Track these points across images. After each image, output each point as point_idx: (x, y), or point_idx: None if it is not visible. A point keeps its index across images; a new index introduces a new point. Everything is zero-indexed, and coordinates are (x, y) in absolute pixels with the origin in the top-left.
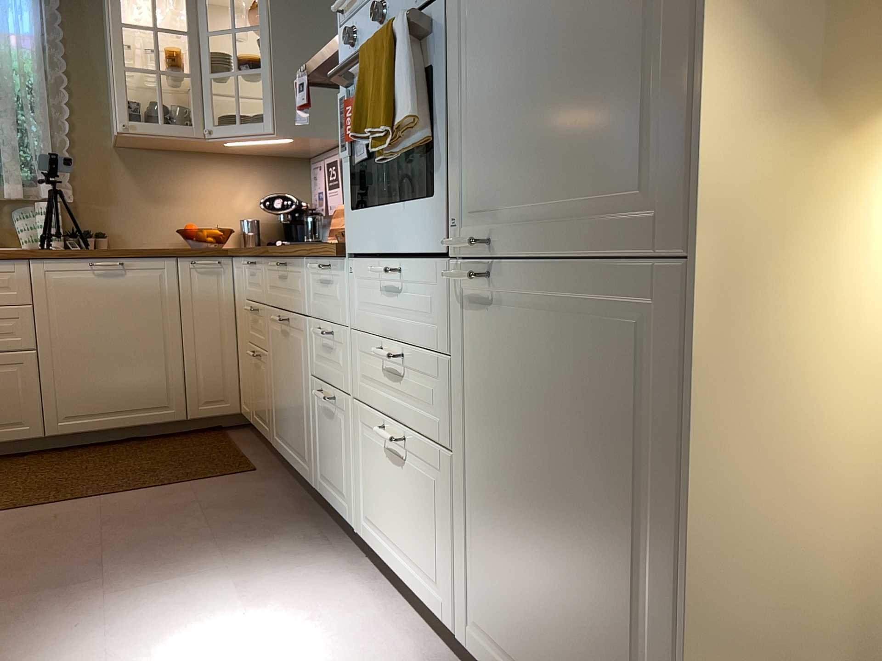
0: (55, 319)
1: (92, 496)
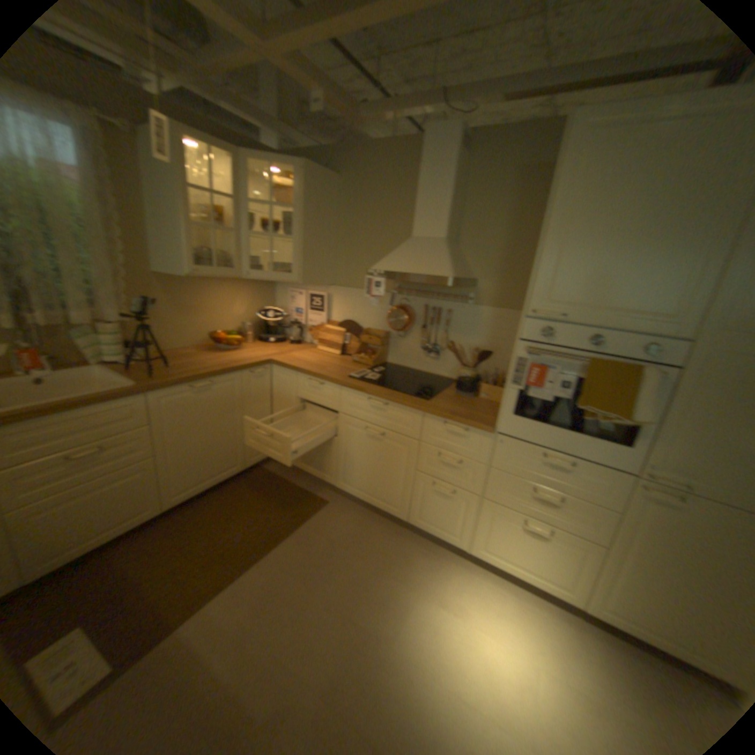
0: (164, 432)
1: (258, 558)
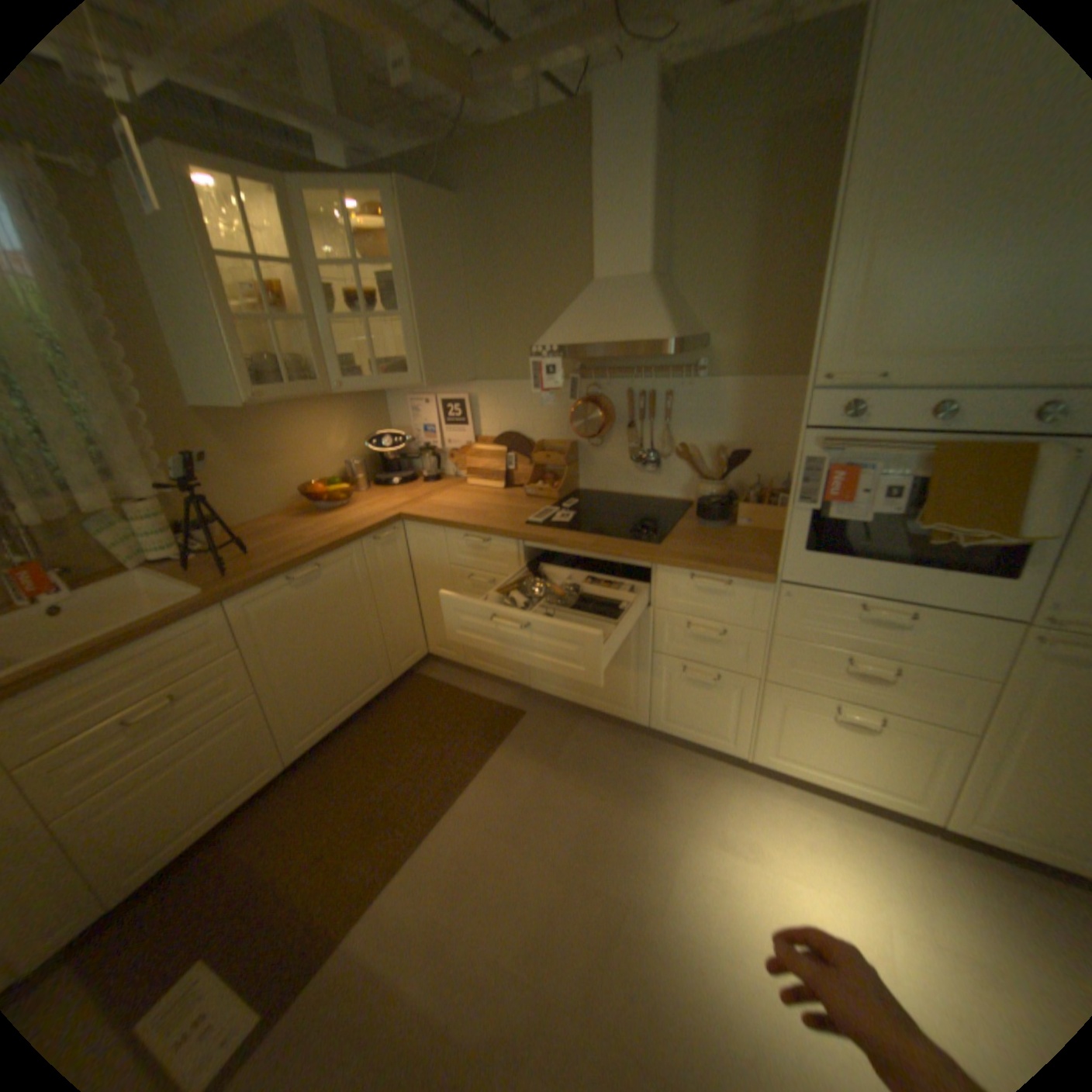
0: (266, 653)
1: (439, 813)
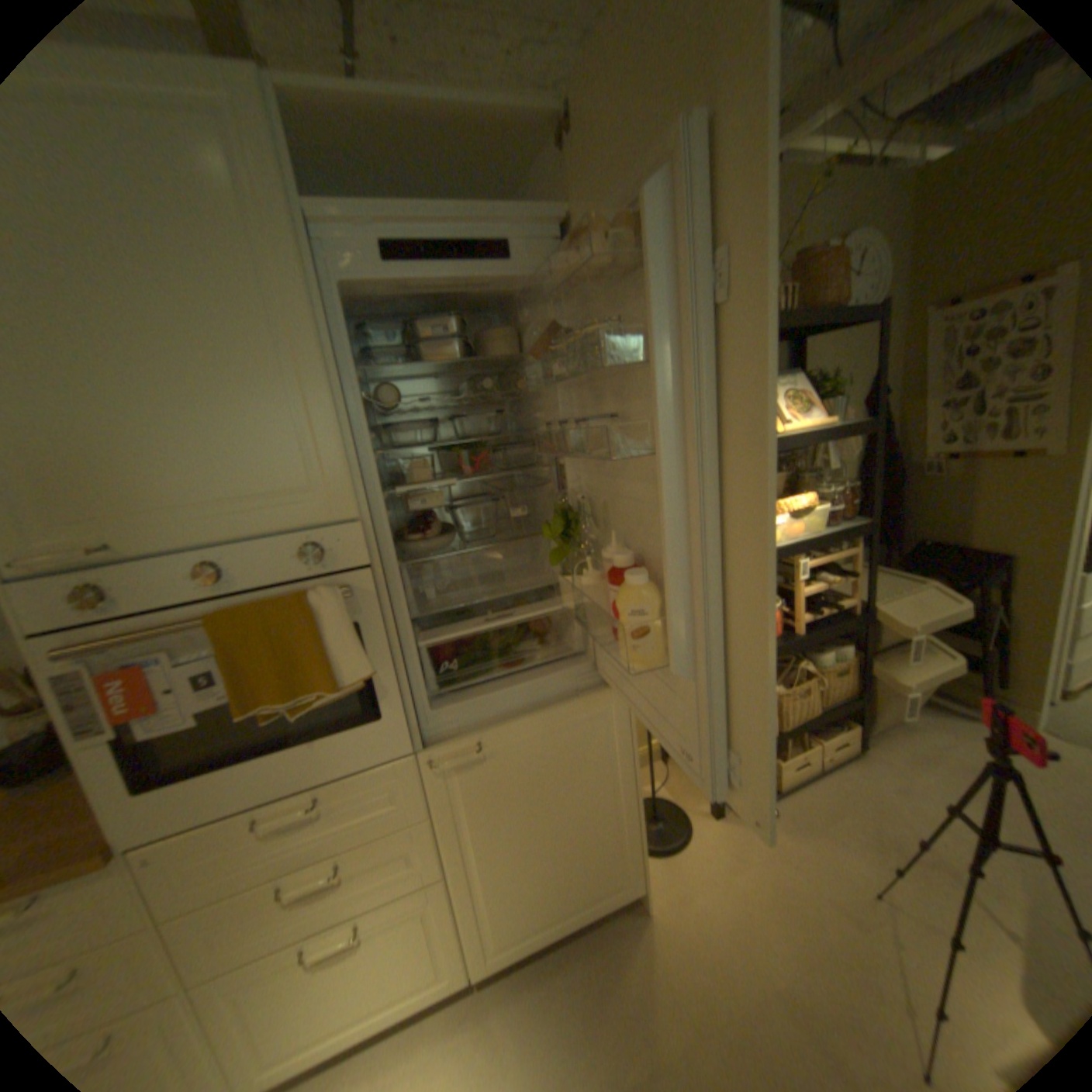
0: None
1: None
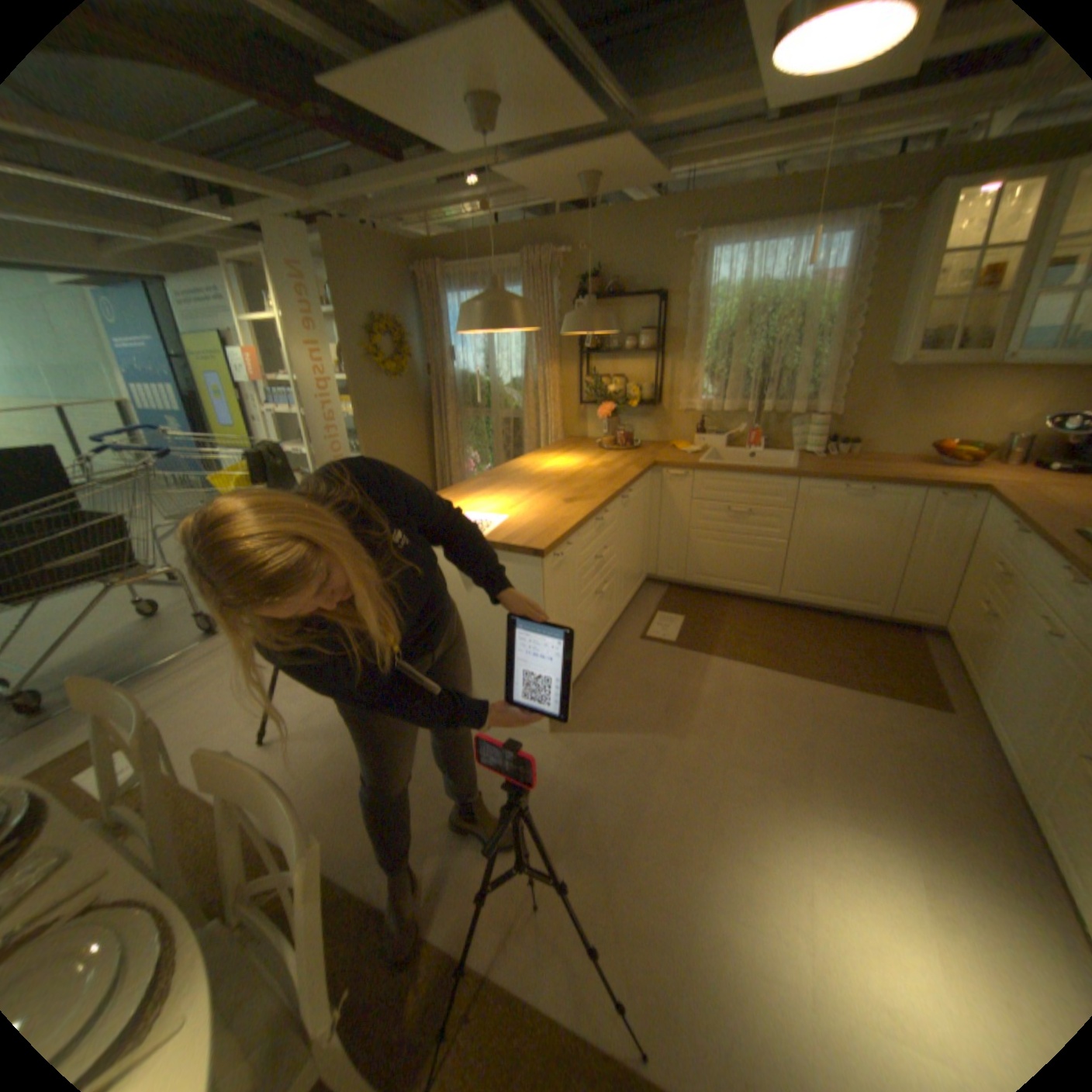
0: (806, 523)
1: (807, 676)
